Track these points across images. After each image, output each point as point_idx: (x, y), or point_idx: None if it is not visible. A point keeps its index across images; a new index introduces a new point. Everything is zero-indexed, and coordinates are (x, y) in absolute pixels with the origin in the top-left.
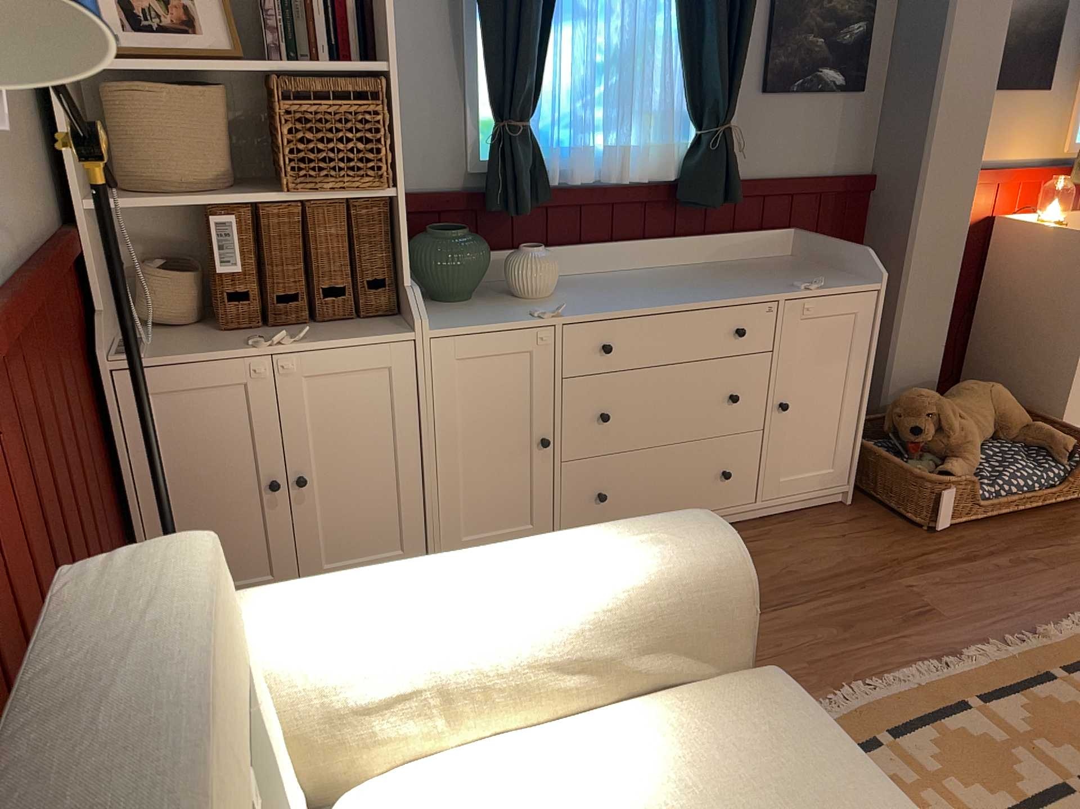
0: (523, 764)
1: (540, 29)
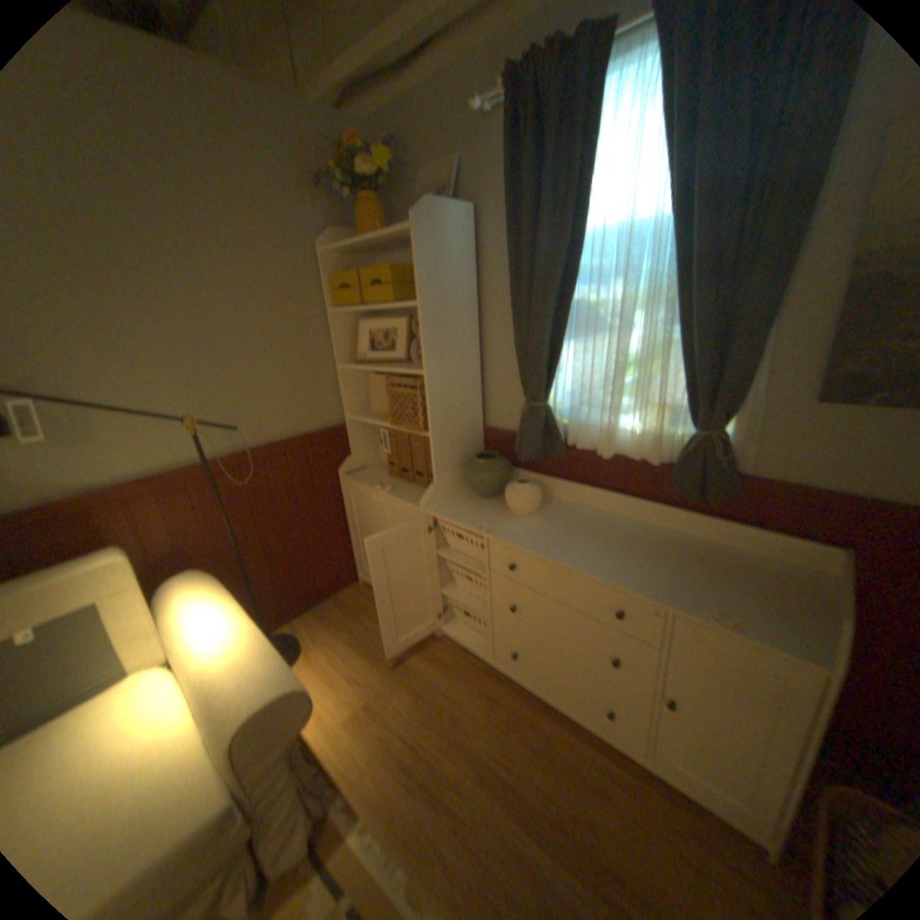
0: (160, 717)
1: (545, 345)
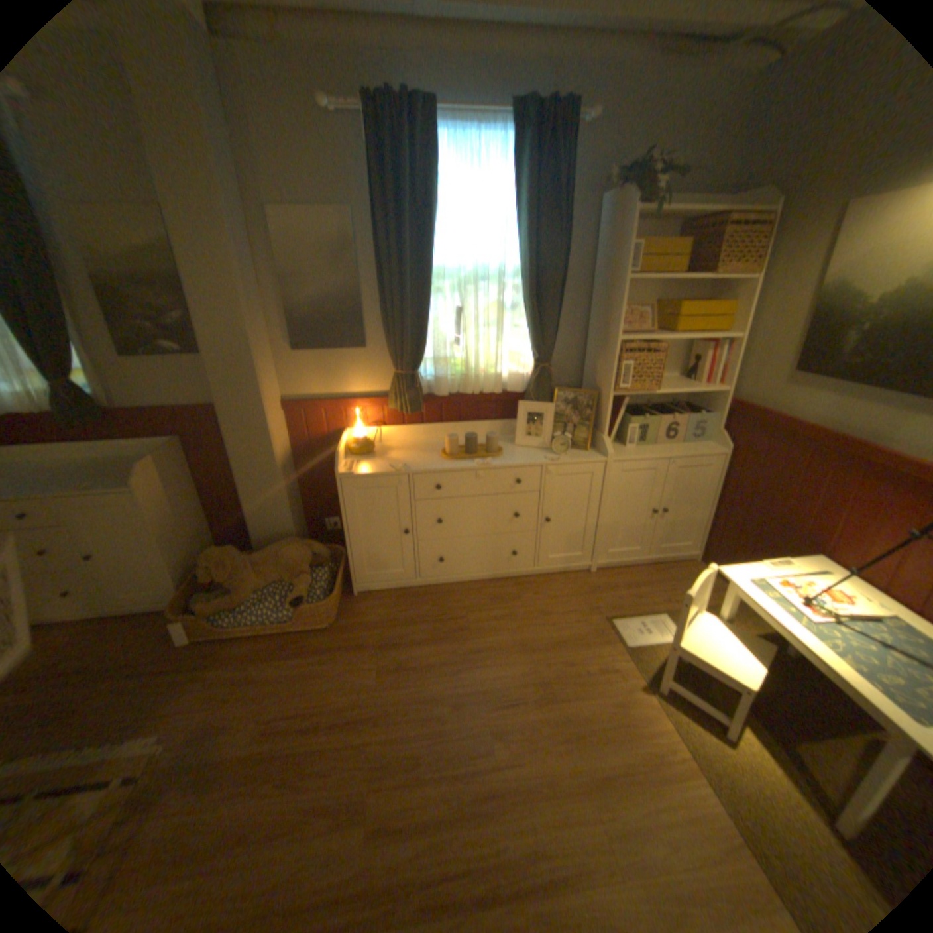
0: None
1: None
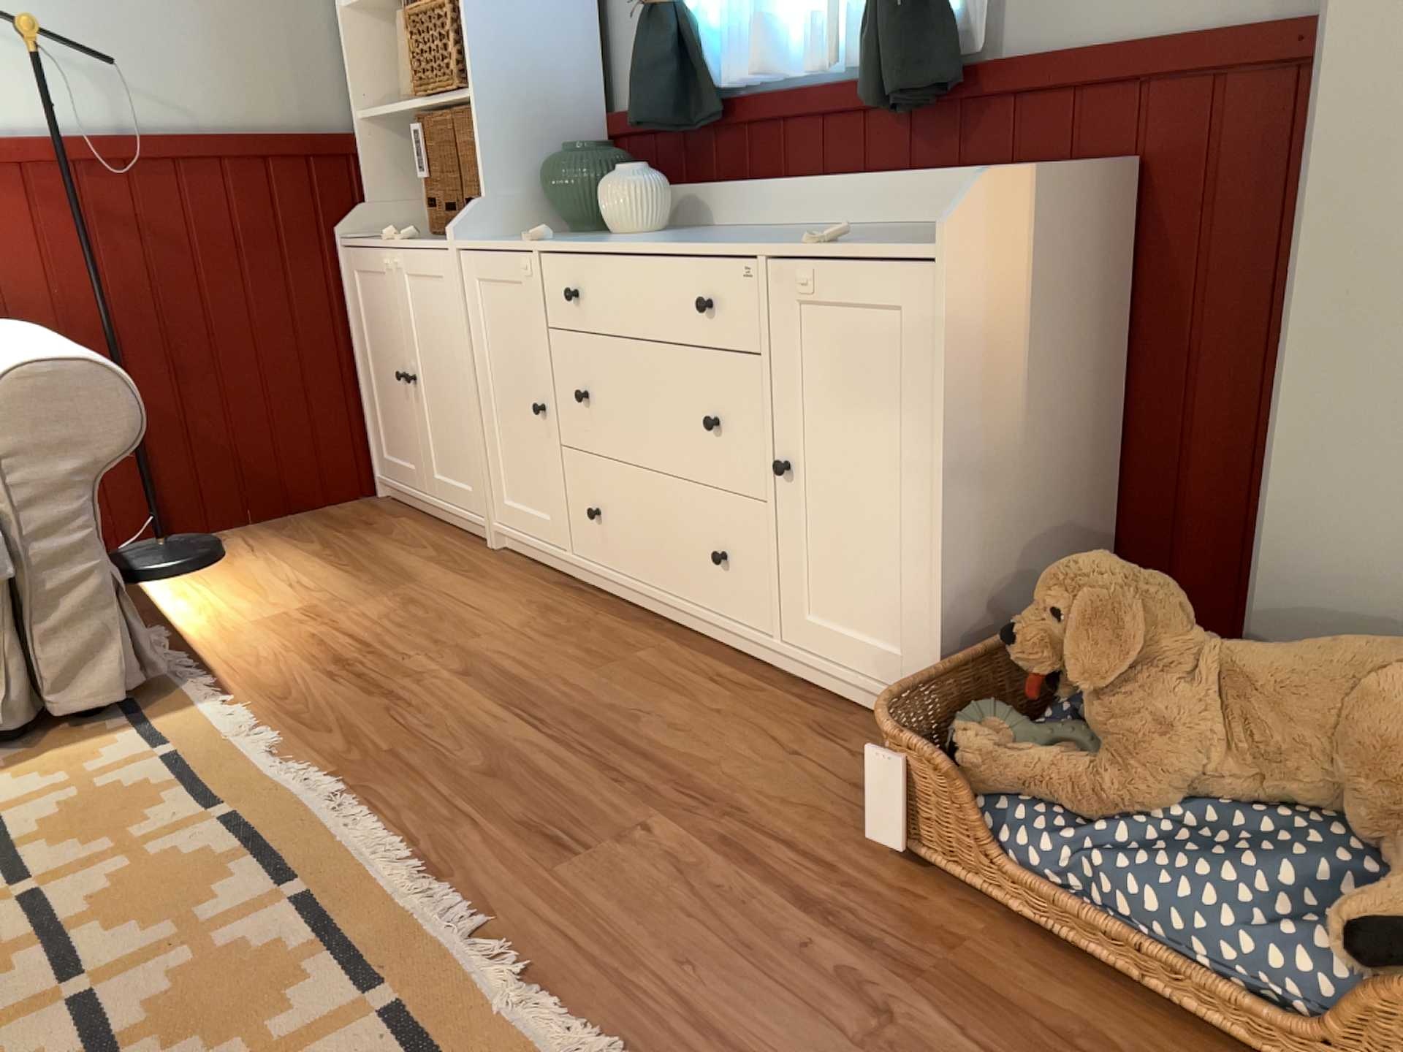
0: None
1: None
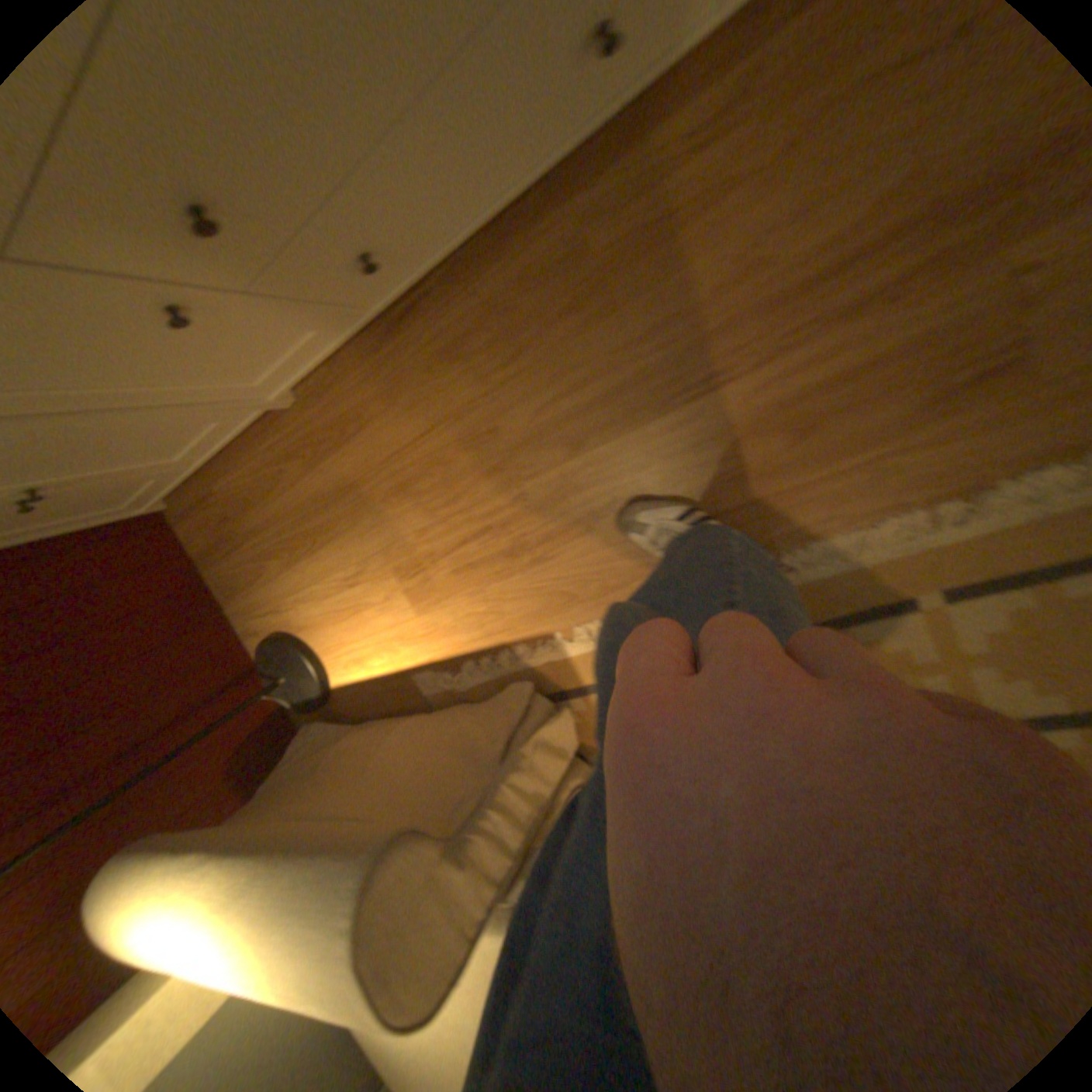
0: None
1: None
